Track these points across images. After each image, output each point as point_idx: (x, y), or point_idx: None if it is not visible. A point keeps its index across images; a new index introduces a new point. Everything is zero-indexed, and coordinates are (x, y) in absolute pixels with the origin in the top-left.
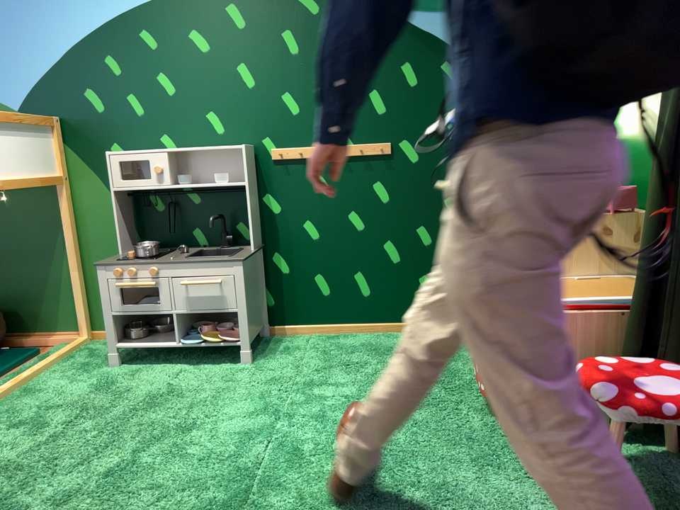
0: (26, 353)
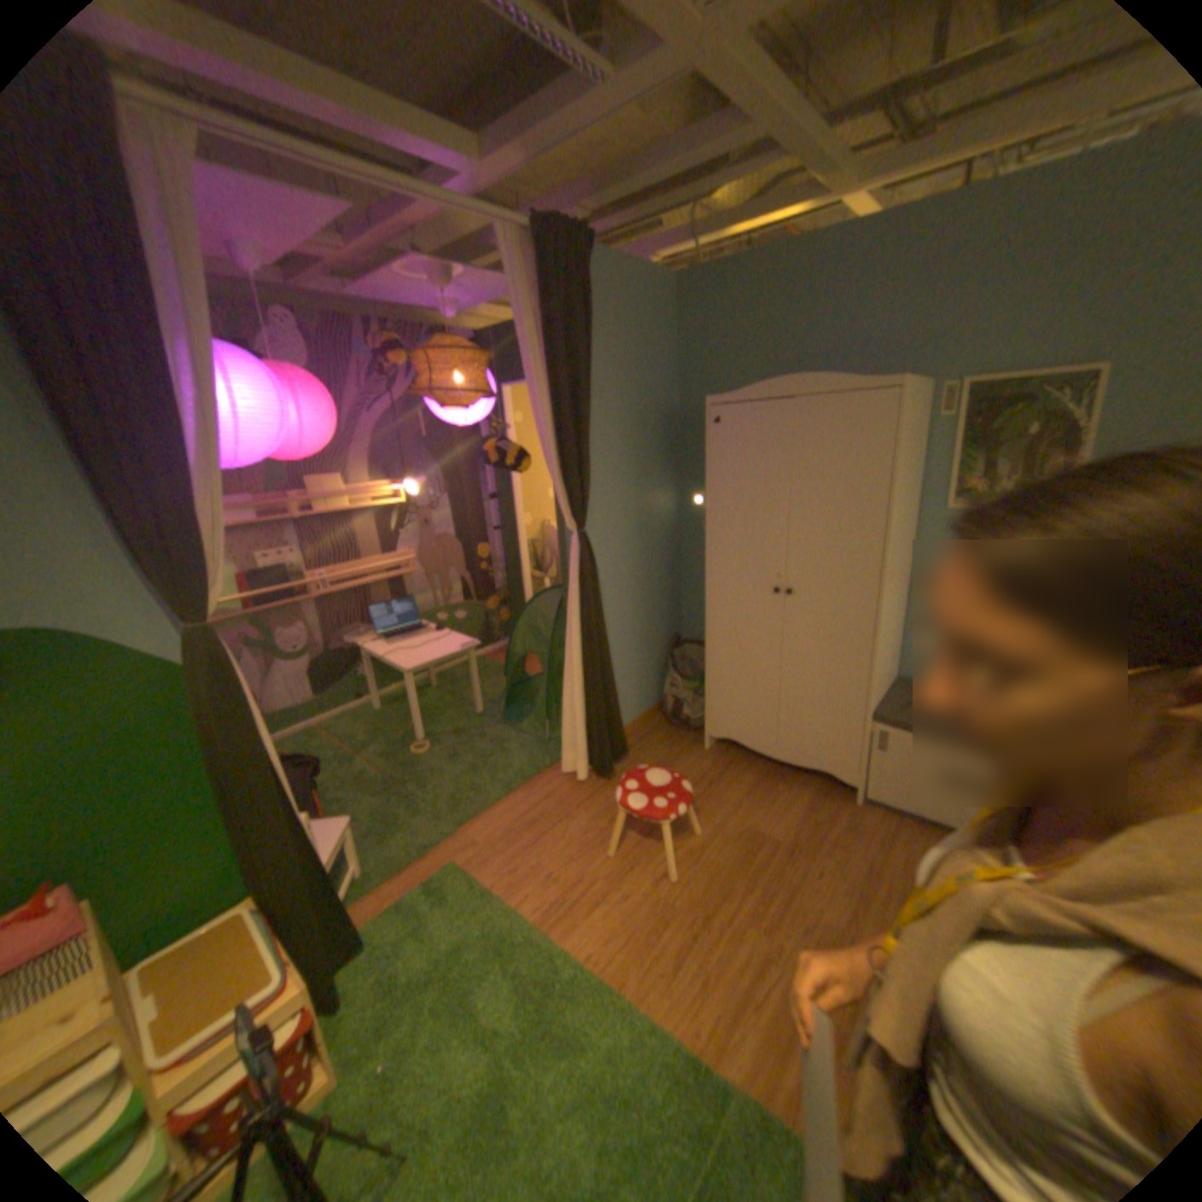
0: None
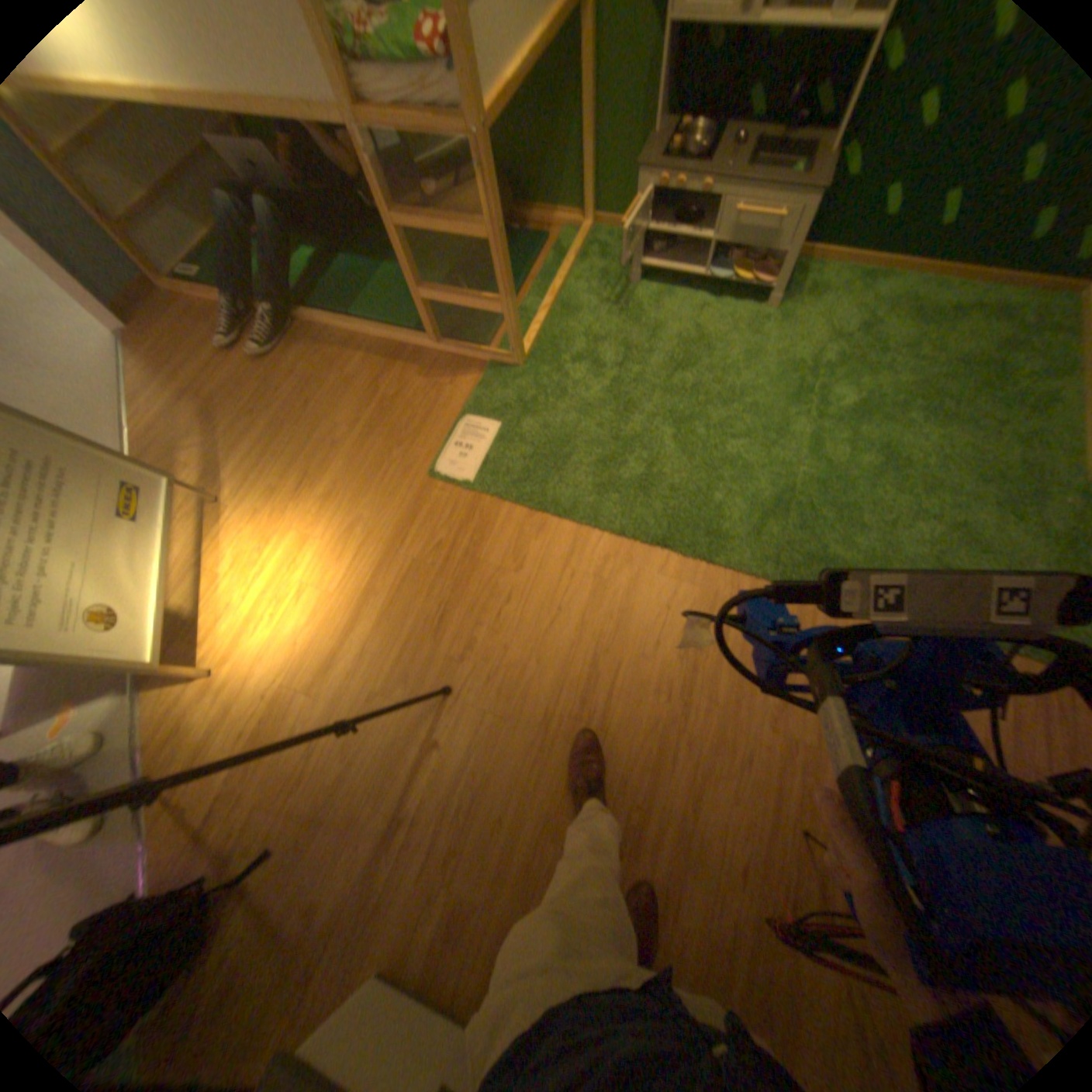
0: (539, 238)
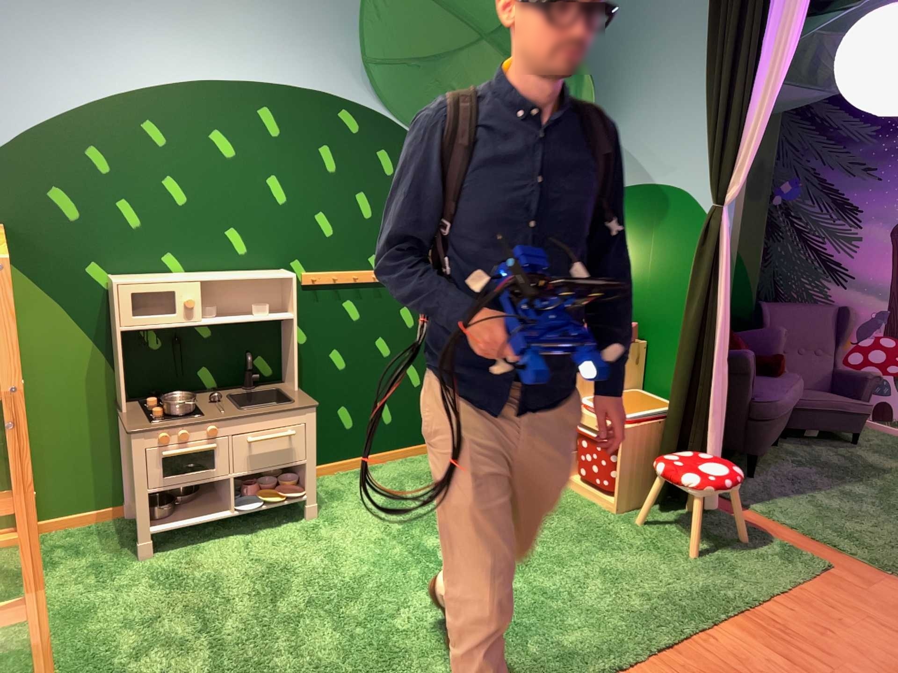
0: None
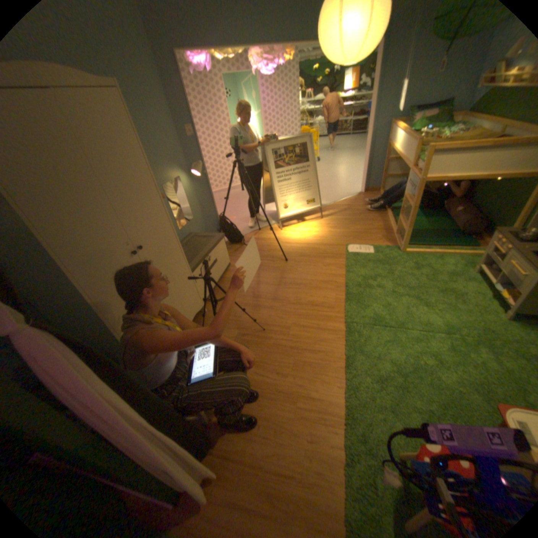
0: (478, 245)
